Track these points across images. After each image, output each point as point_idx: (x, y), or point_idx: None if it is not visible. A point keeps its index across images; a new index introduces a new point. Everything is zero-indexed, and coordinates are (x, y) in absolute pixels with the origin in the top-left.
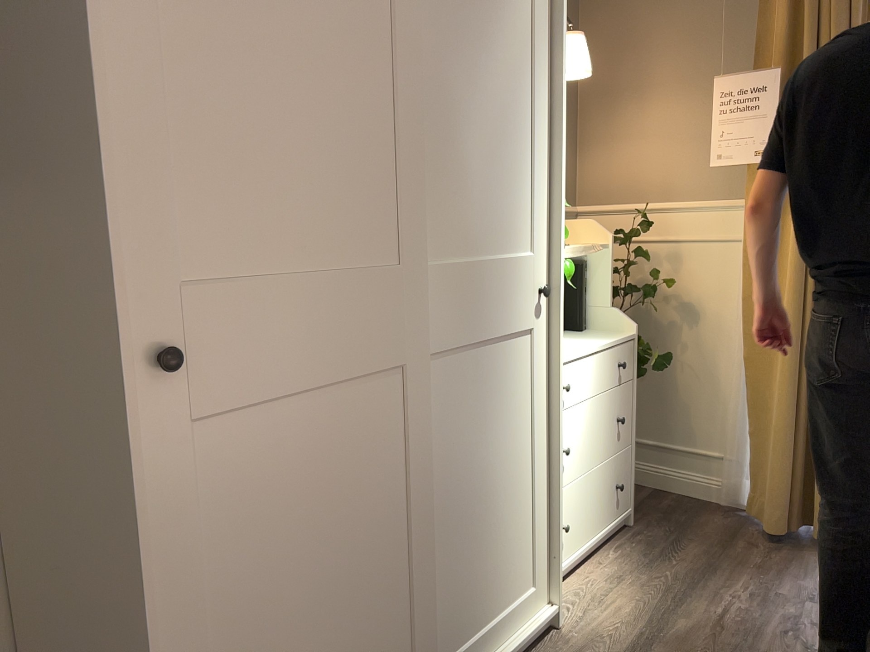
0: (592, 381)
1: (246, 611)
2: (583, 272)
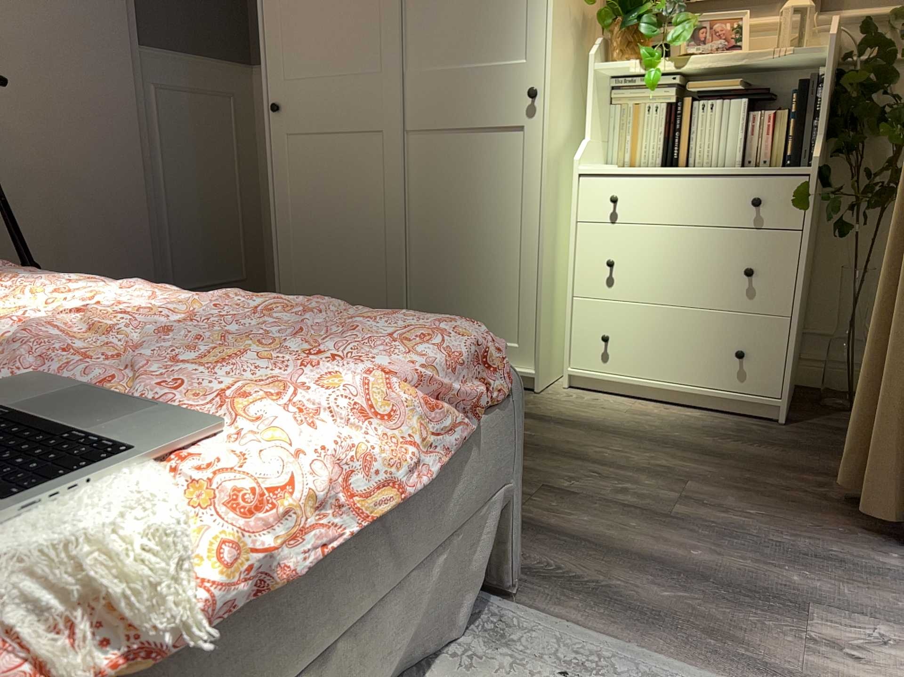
0: (689, 210)
1: (300, 223)
2: (821, 88)
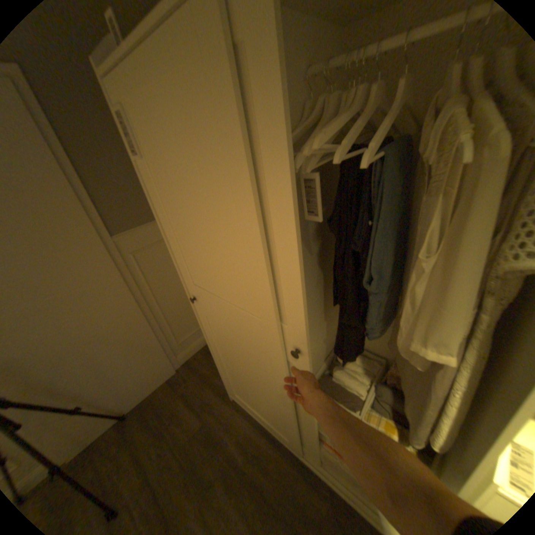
0: None
1: (225, 360)
2: None
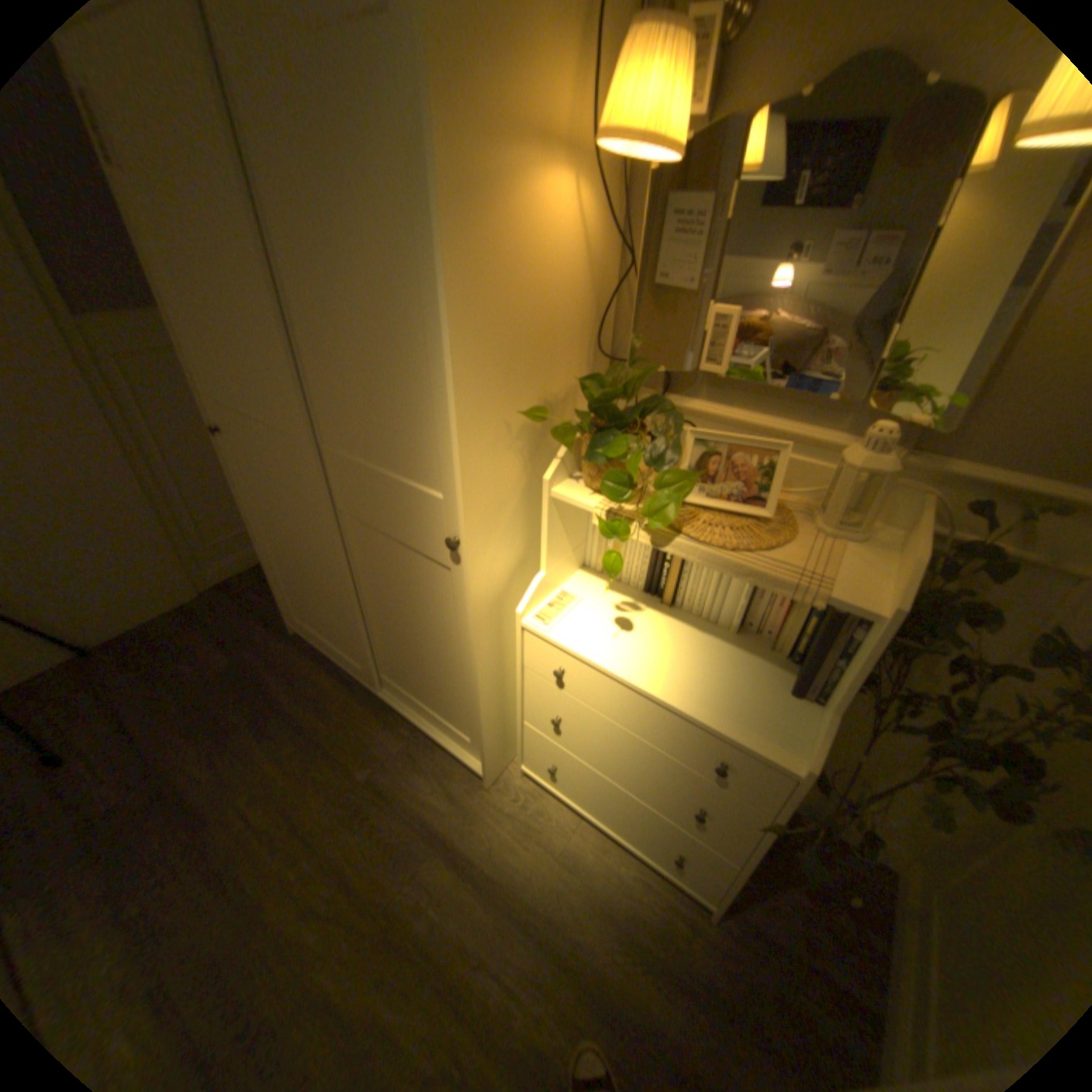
0: (641, 725)
1: (272, 547)
2: (863, 629)
